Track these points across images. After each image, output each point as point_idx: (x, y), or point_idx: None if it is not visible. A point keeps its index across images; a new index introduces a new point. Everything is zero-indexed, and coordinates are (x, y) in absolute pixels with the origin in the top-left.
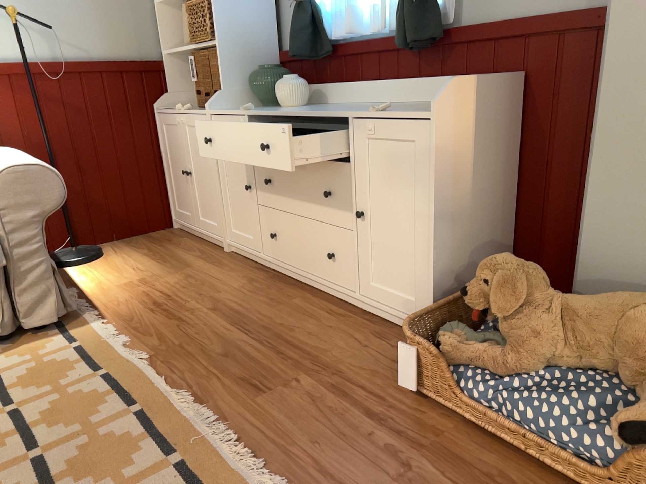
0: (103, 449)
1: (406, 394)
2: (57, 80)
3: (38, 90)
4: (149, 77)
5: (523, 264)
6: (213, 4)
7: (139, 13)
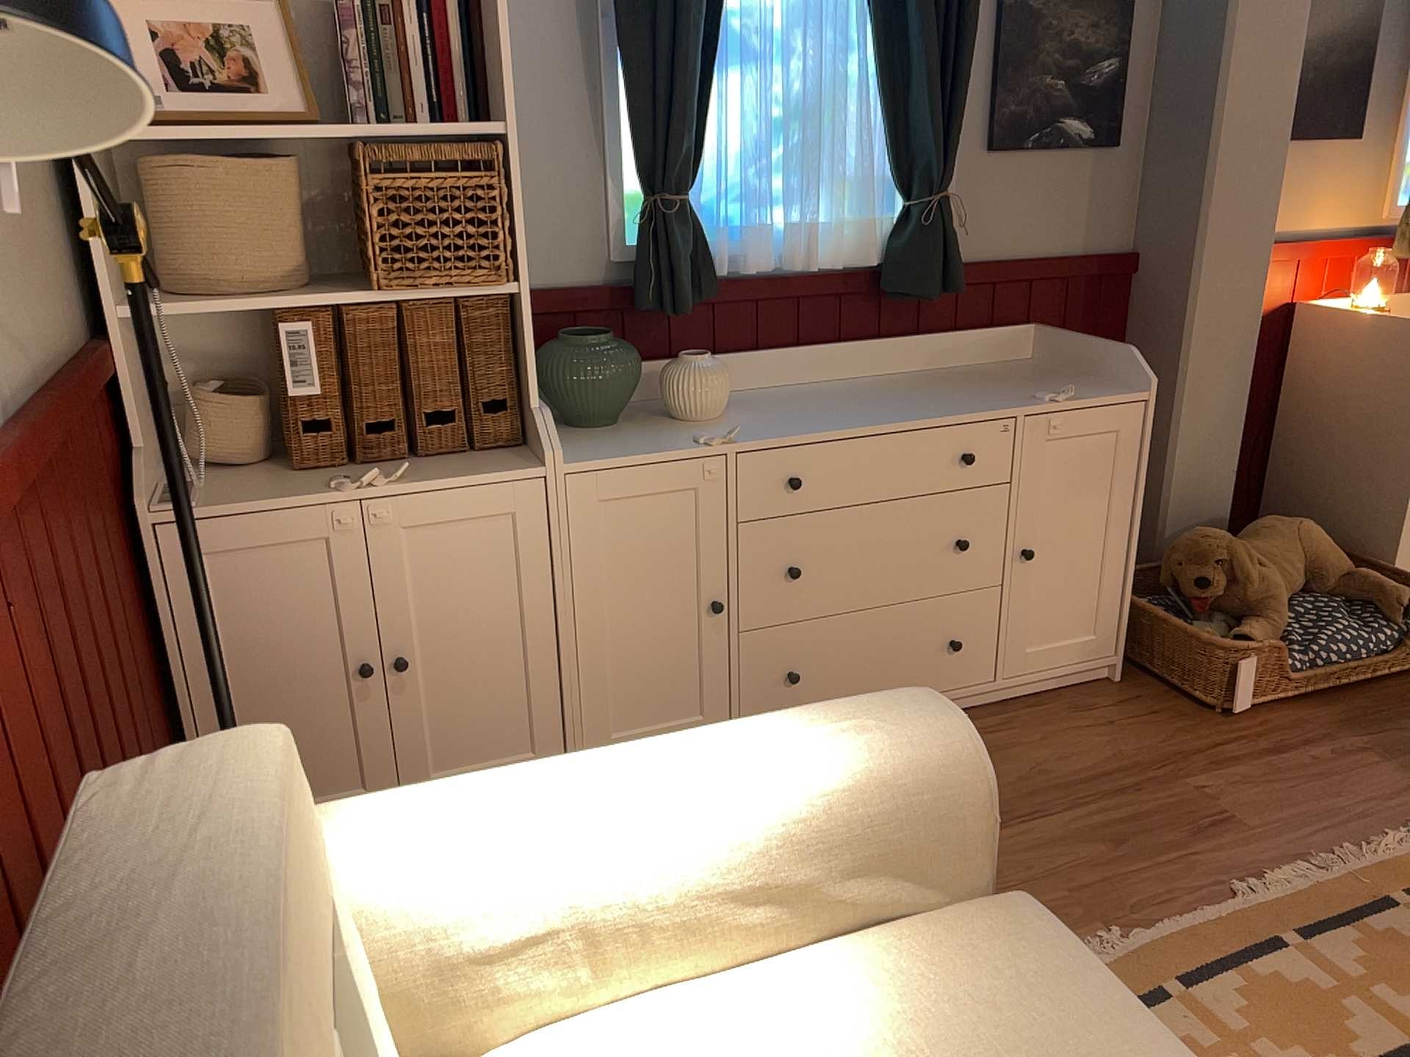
0: (1399, 973)
1: (1230, 724)
2: (23, 489)
3: (12, 554)
4: (96, 402)
5: (1219, 534)
6: (516, 189)
7: (35, 169)
